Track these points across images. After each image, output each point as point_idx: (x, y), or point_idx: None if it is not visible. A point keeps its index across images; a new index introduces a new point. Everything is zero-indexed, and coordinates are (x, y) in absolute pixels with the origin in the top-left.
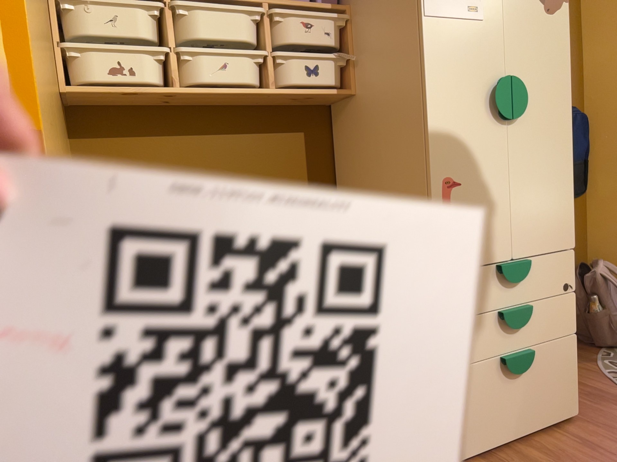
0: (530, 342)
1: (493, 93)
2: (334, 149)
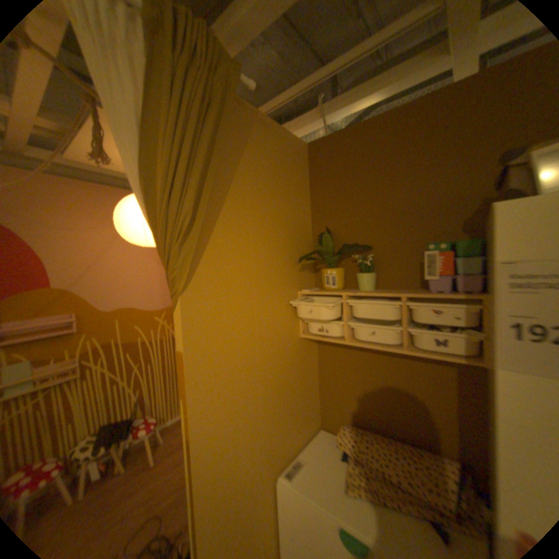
0: None
1: None
2: (486, 389)
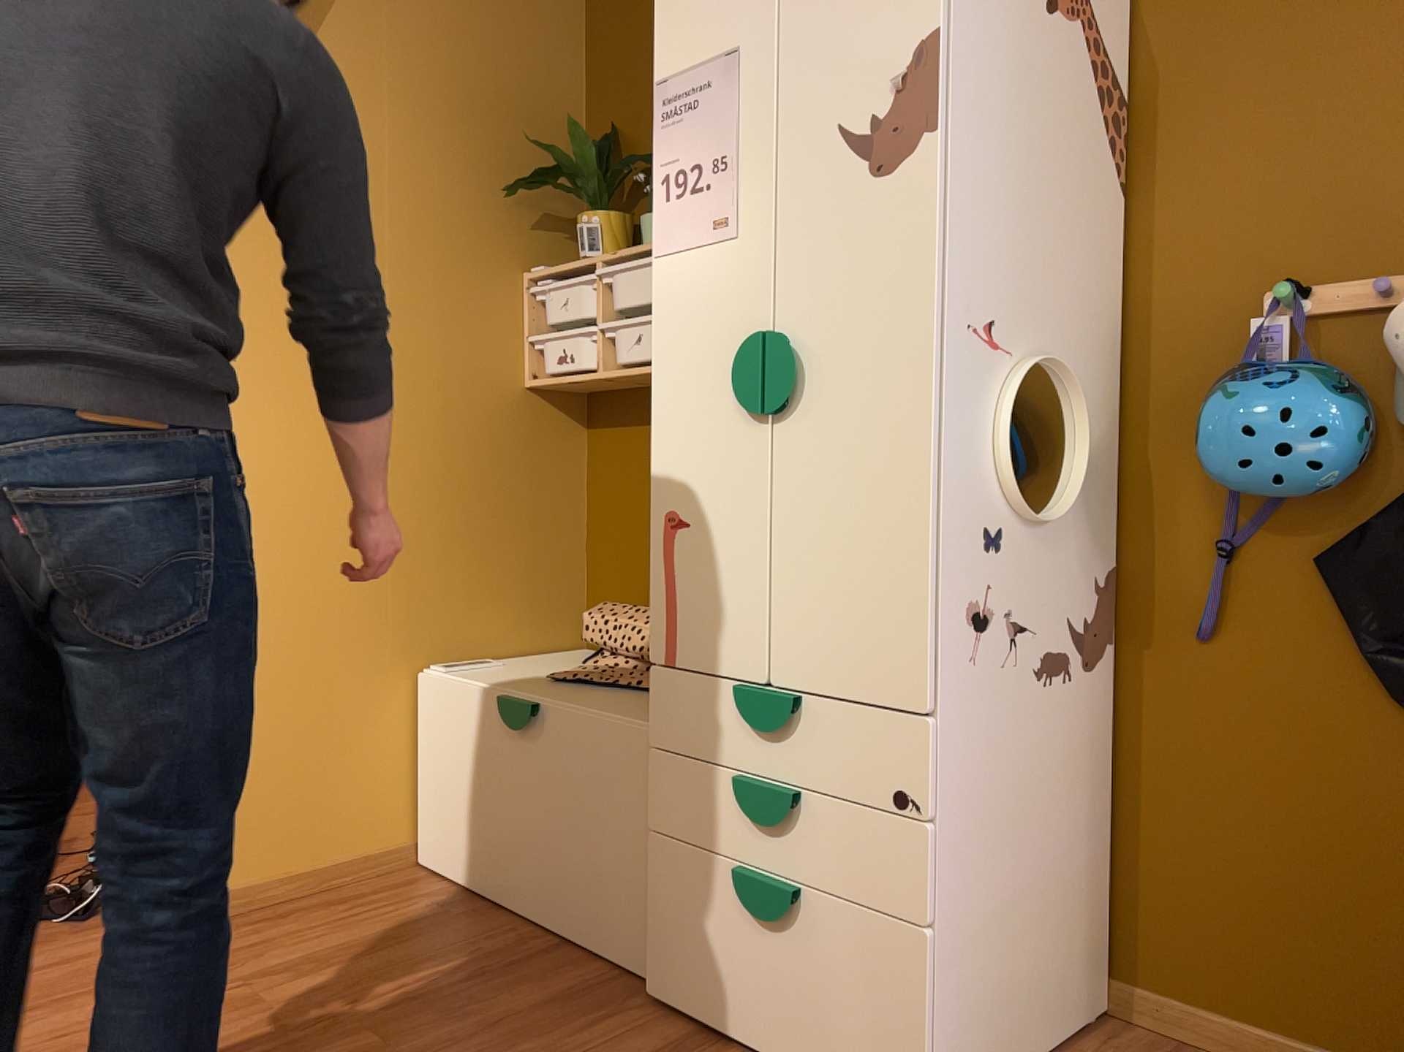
0: (801, 877)
1: (739, 365)
2: None
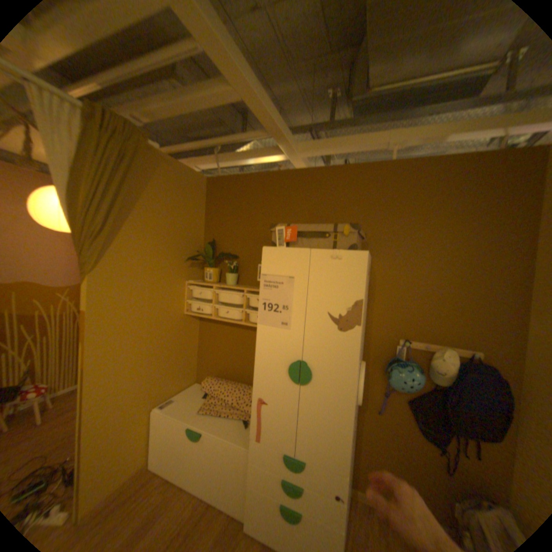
0: (302, 511)
1: (289, 367)
2: None
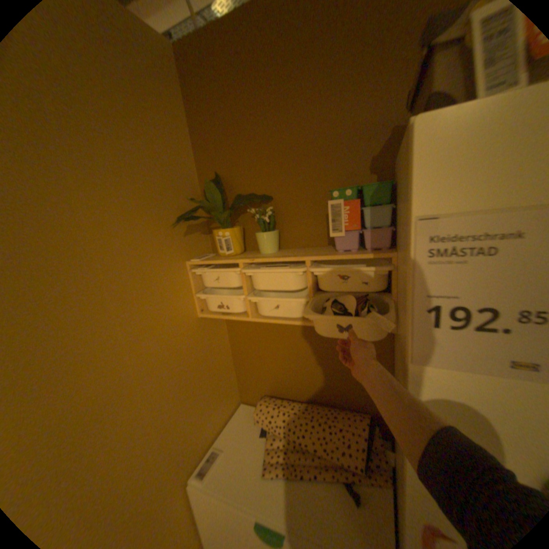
0: None
1: None
2: (393, 346)
